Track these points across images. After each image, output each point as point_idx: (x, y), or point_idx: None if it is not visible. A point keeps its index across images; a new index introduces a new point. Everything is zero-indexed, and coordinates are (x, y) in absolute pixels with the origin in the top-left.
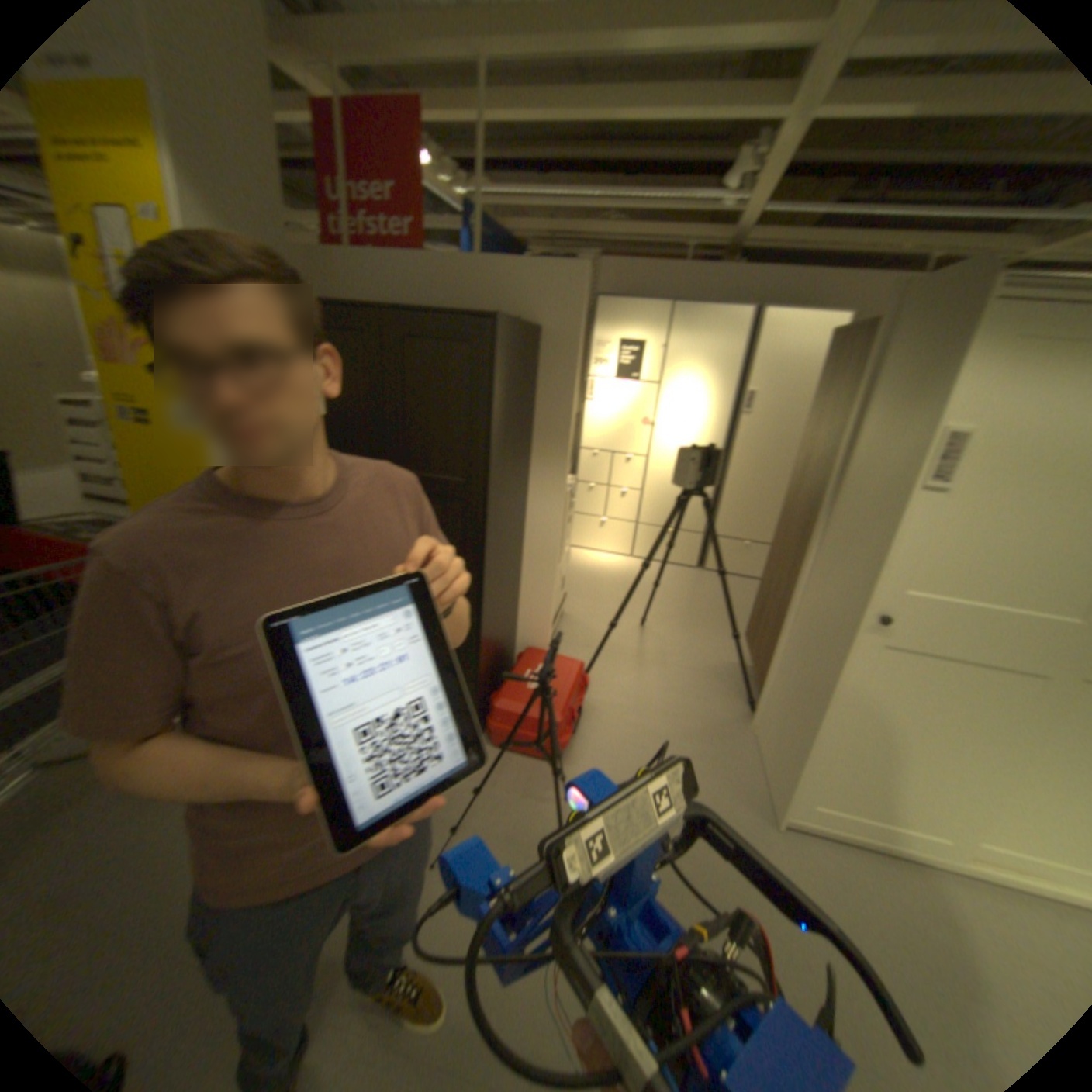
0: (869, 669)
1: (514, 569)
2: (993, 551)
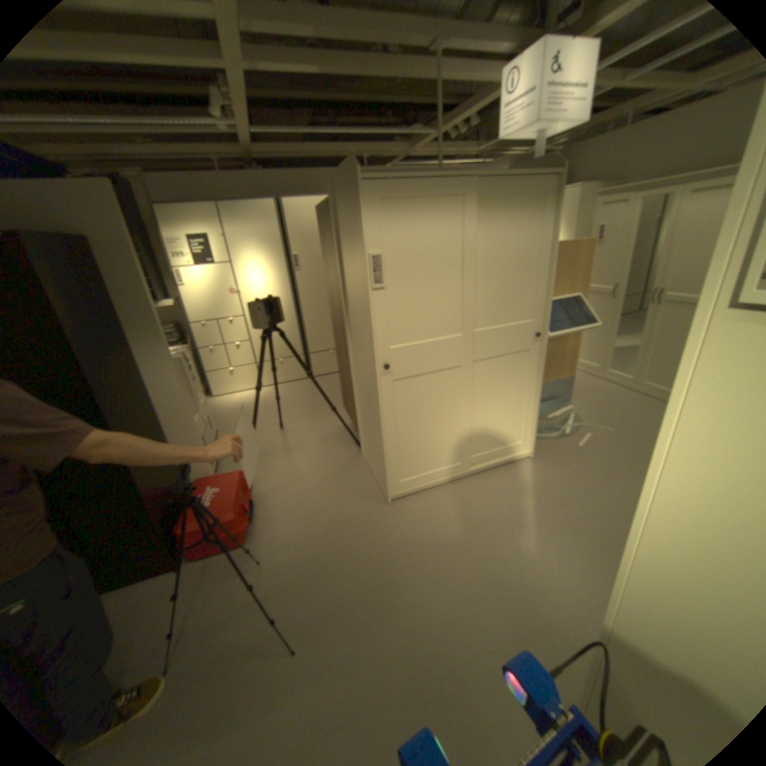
0: (390, 396)
1: (152, 429)
2: (415, 313)
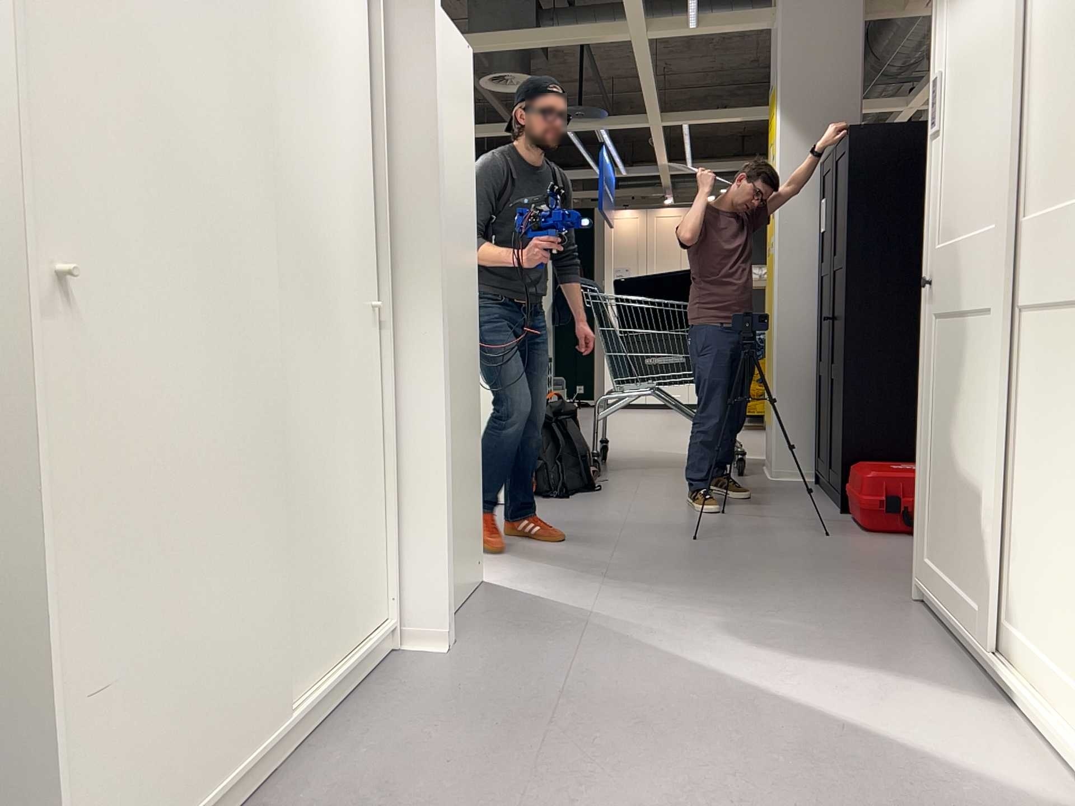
0: (924, 344)
1: None
2: (952, 178)
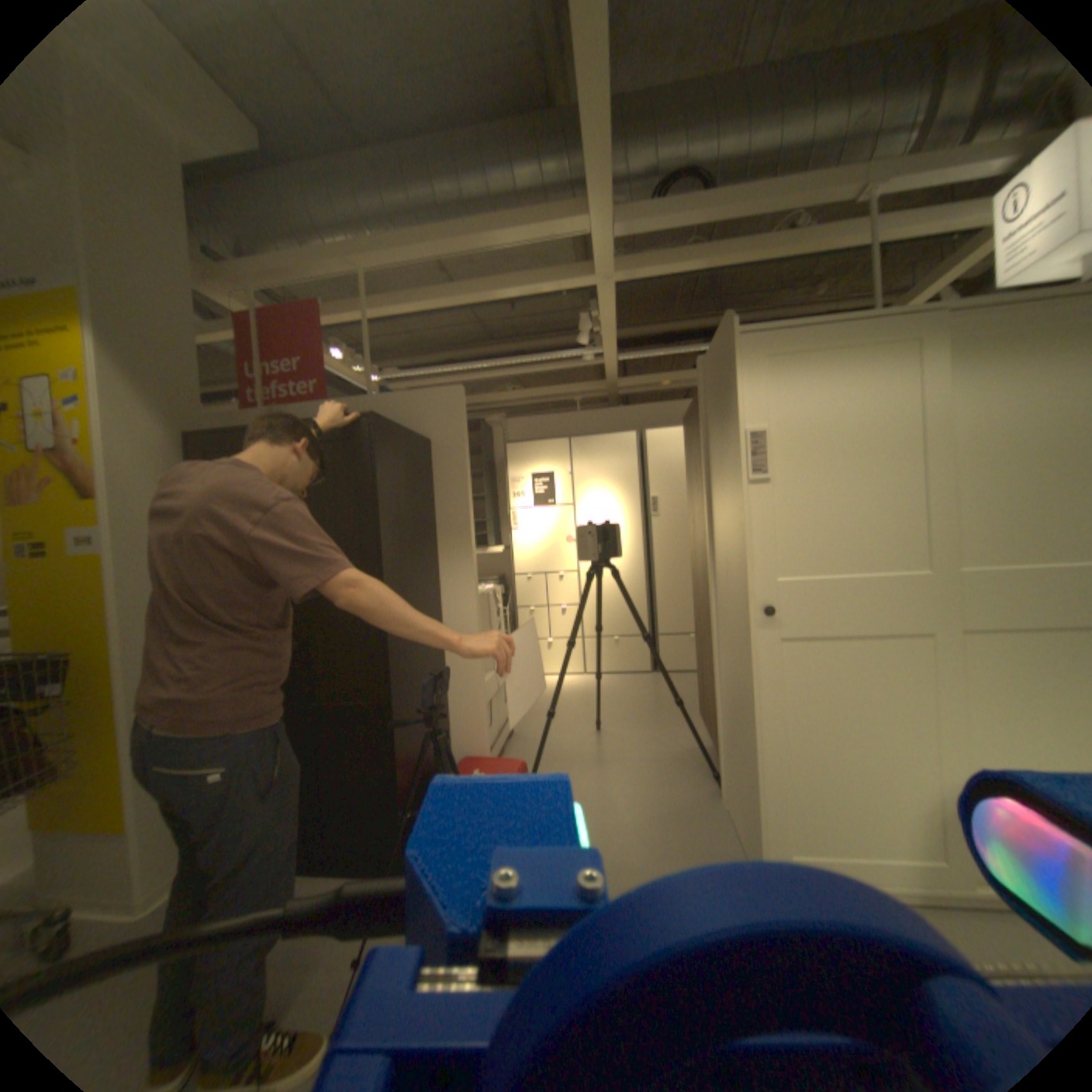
0: (771, 665)
1: (428, 661)
2: (824, 523)
